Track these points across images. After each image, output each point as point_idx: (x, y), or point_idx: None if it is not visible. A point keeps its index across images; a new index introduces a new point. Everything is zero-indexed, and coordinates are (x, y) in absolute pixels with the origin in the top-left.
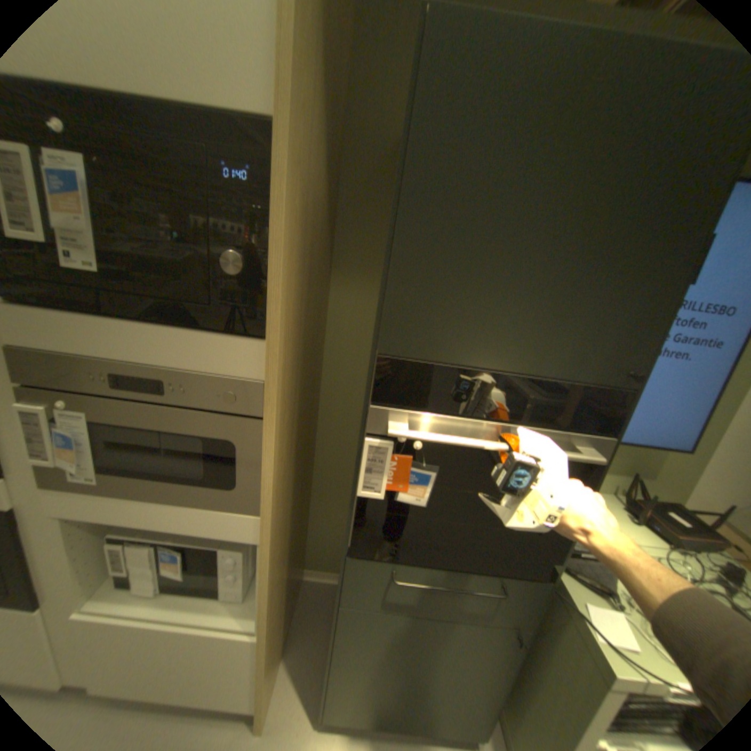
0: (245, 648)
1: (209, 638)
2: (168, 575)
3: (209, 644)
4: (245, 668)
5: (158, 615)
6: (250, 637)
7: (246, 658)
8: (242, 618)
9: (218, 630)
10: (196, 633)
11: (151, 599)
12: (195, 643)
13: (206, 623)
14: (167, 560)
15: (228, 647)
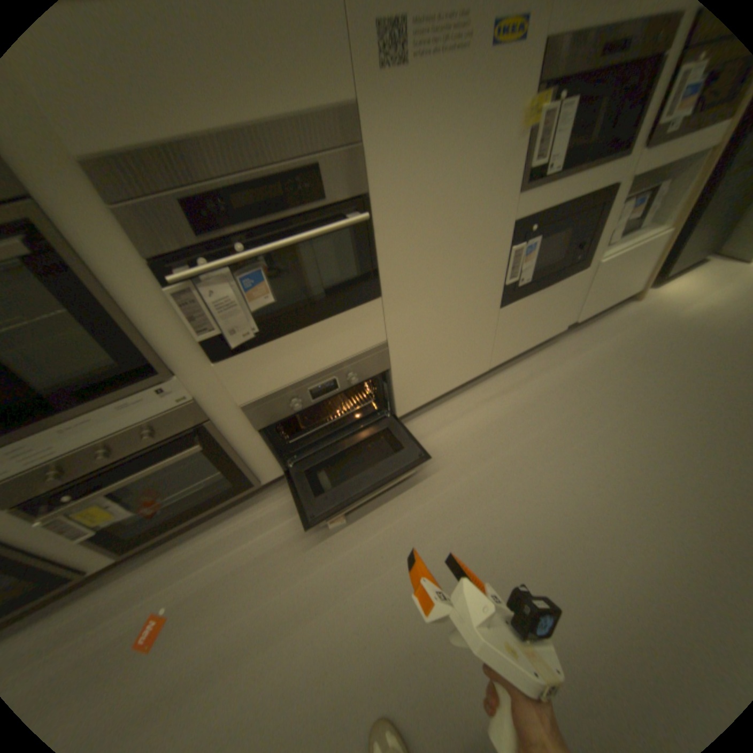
0: (667, 237)
1: (656, 238)
2: (642, 211)
3: (655, 243)
4: (659, 253)
5: (628, 244)
6: (667, 231)
7: (663, 245)
8: (655, 228)
9: (655, 235)
10: (650, 240)
11: (629, 234)
12: (650, 245)
13: (647, 236)
14: (645, 199)
15: (662, 240)
